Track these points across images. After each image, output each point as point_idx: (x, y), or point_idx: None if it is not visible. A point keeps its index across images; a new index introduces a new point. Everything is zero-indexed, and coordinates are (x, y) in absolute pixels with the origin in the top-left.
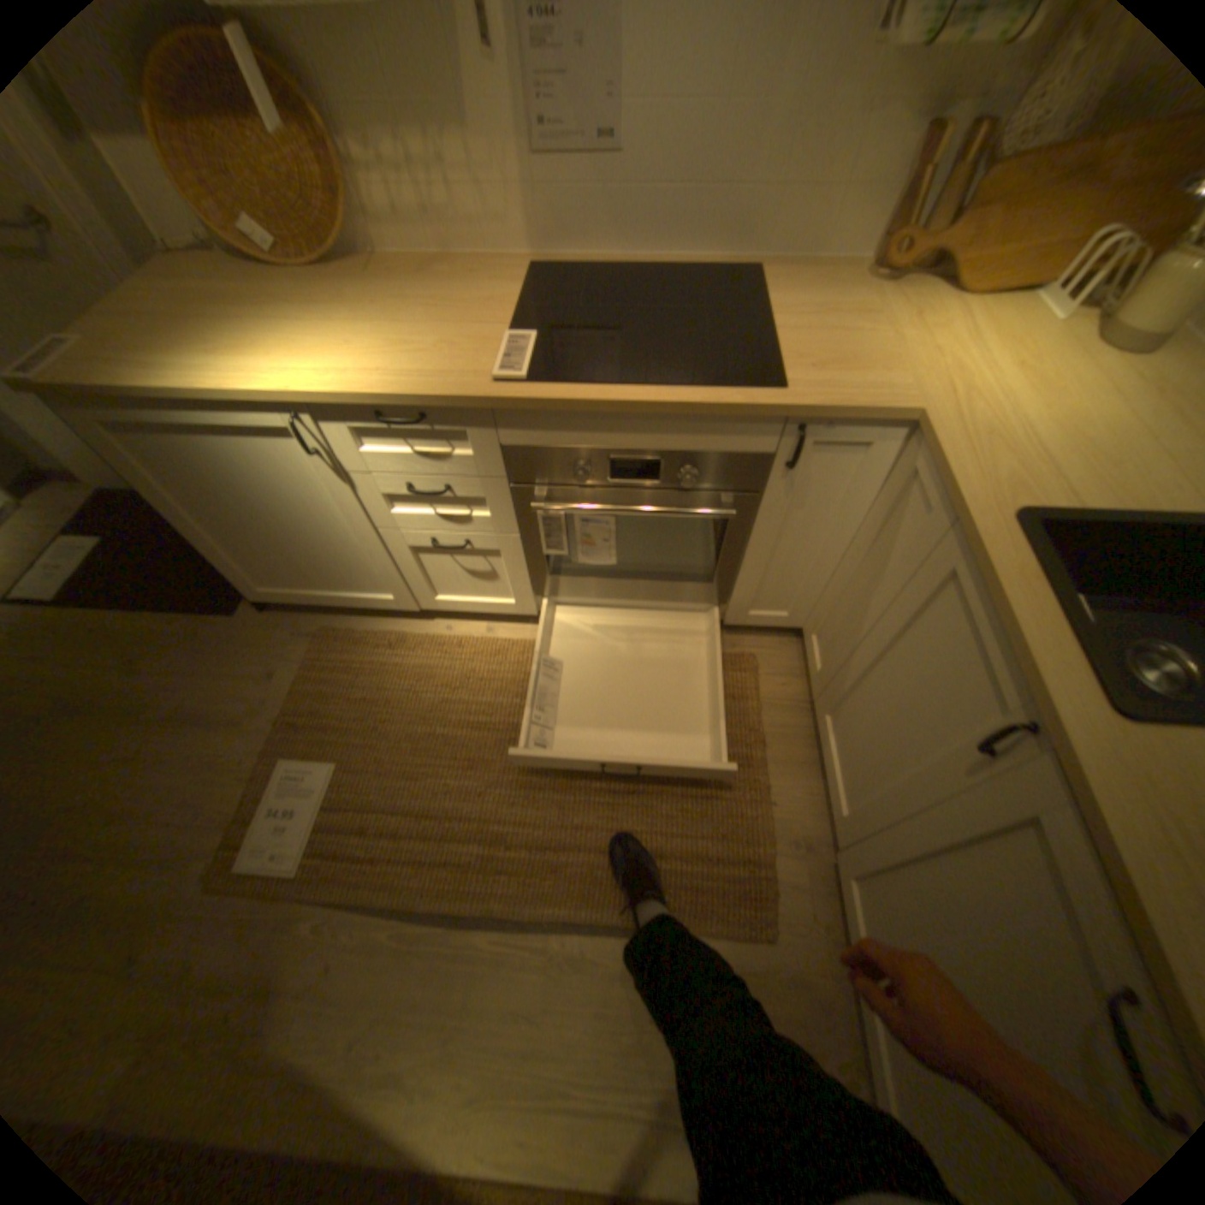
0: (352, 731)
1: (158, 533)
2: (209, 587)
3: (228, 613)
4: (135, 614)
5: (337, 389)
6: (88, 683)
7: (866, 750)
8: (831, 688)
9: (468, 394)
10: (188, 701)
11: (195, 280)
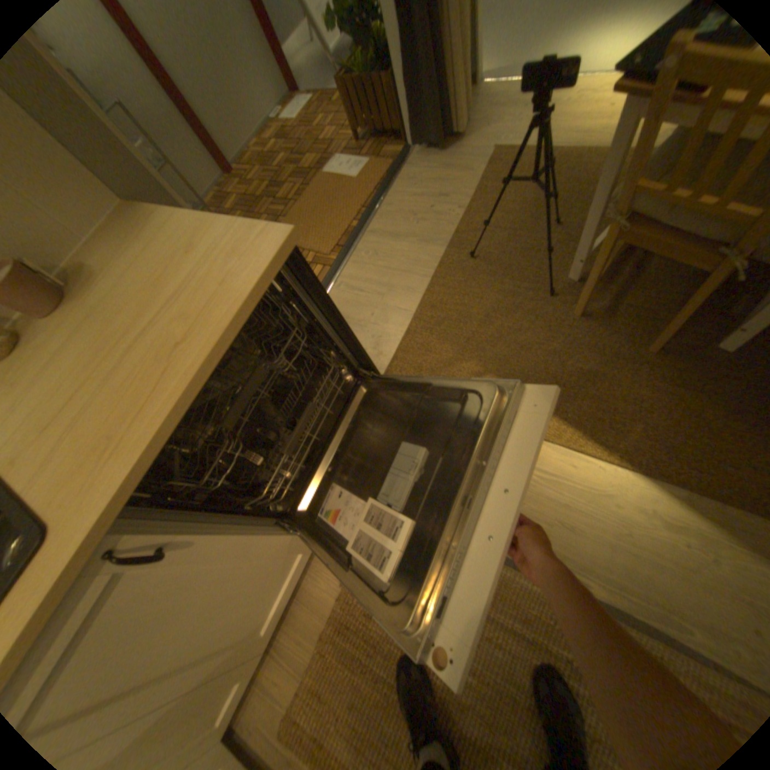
0: None
1: None
2: None
3: None
4: None
5: None
6: None
7: (250, 596)
8: (237, 663)
9: None
10: None
11: None
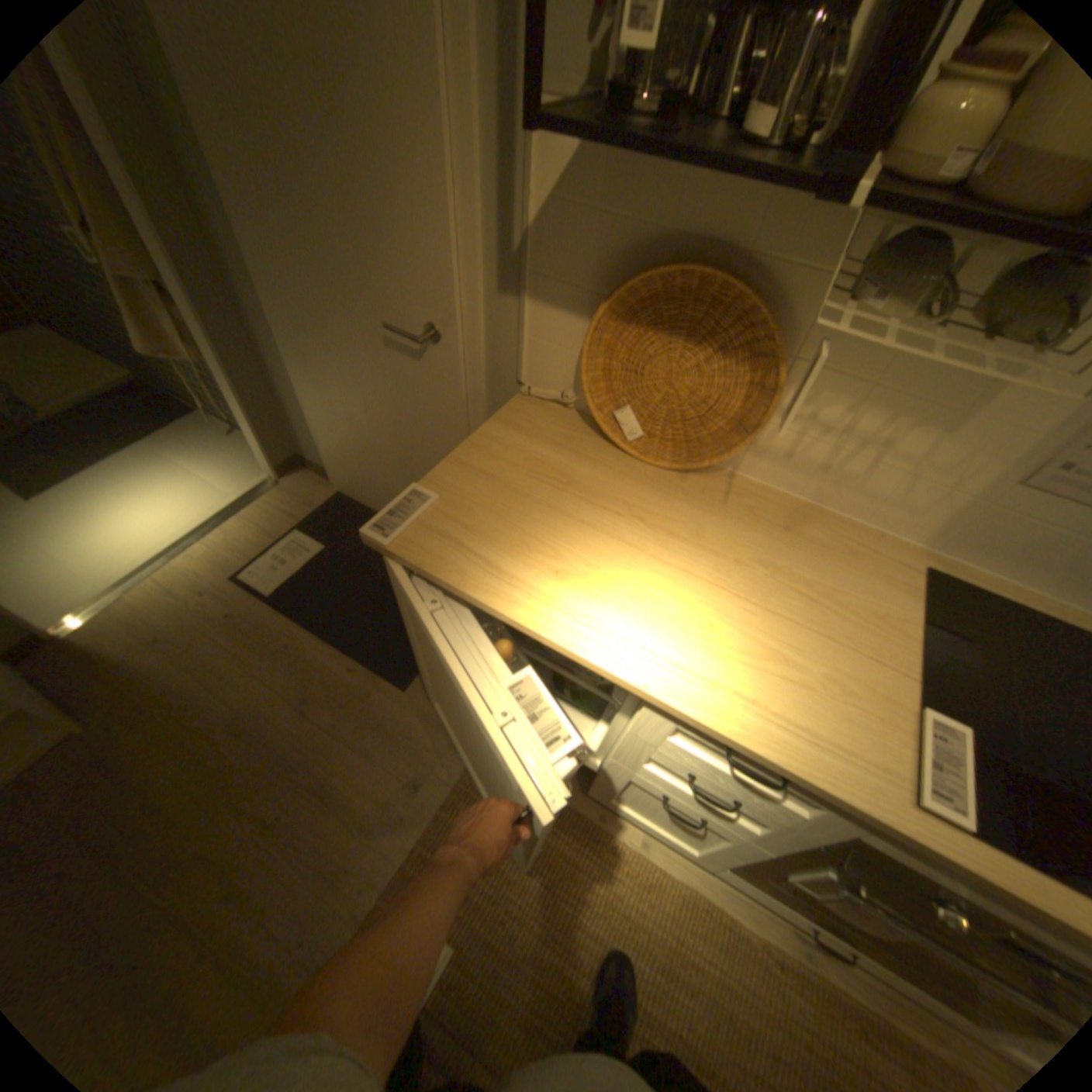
0: (478, 915)
1: (373, 563)
2: (396, 647)
3: (404, 686)
4: (328, 646)
5: (710, 720)
6: (267, 709)
7: None
8: None
9: (885, 817)
10: (340, 779)
11: (554, 451)
